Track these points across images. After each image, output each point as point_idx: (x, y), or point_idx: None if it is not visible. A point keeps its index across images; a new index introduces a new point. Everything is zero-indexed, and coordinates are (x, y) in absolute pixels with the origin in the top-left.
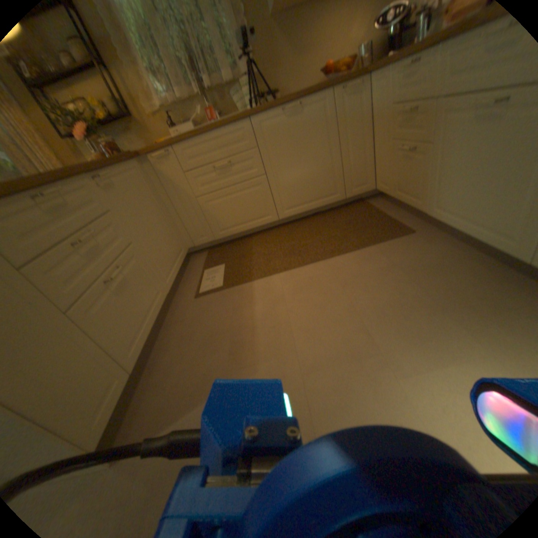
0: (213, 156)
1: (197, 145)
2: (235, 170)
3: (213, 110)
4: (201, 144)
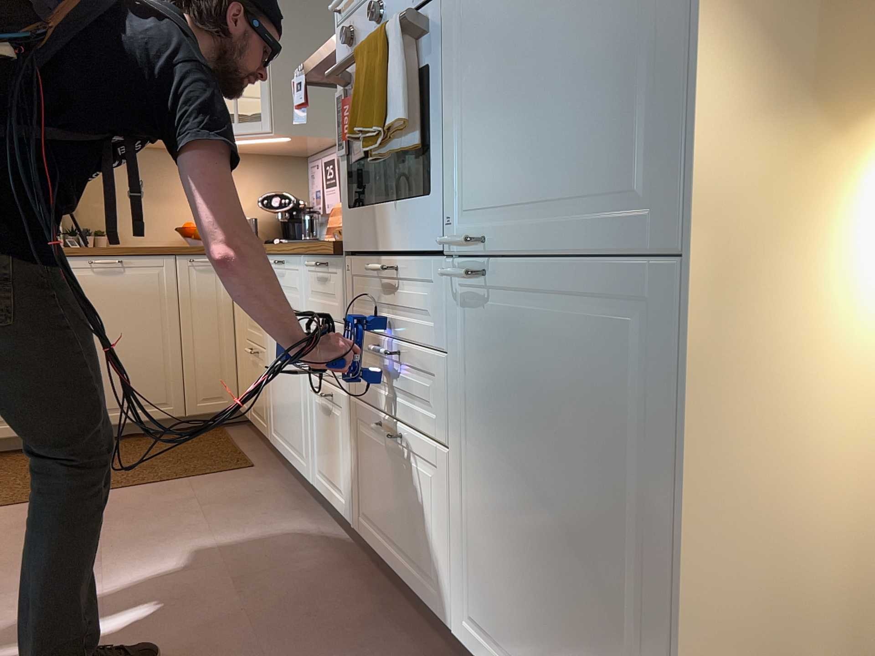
0: None
1: None
2: None
3: None
4: None
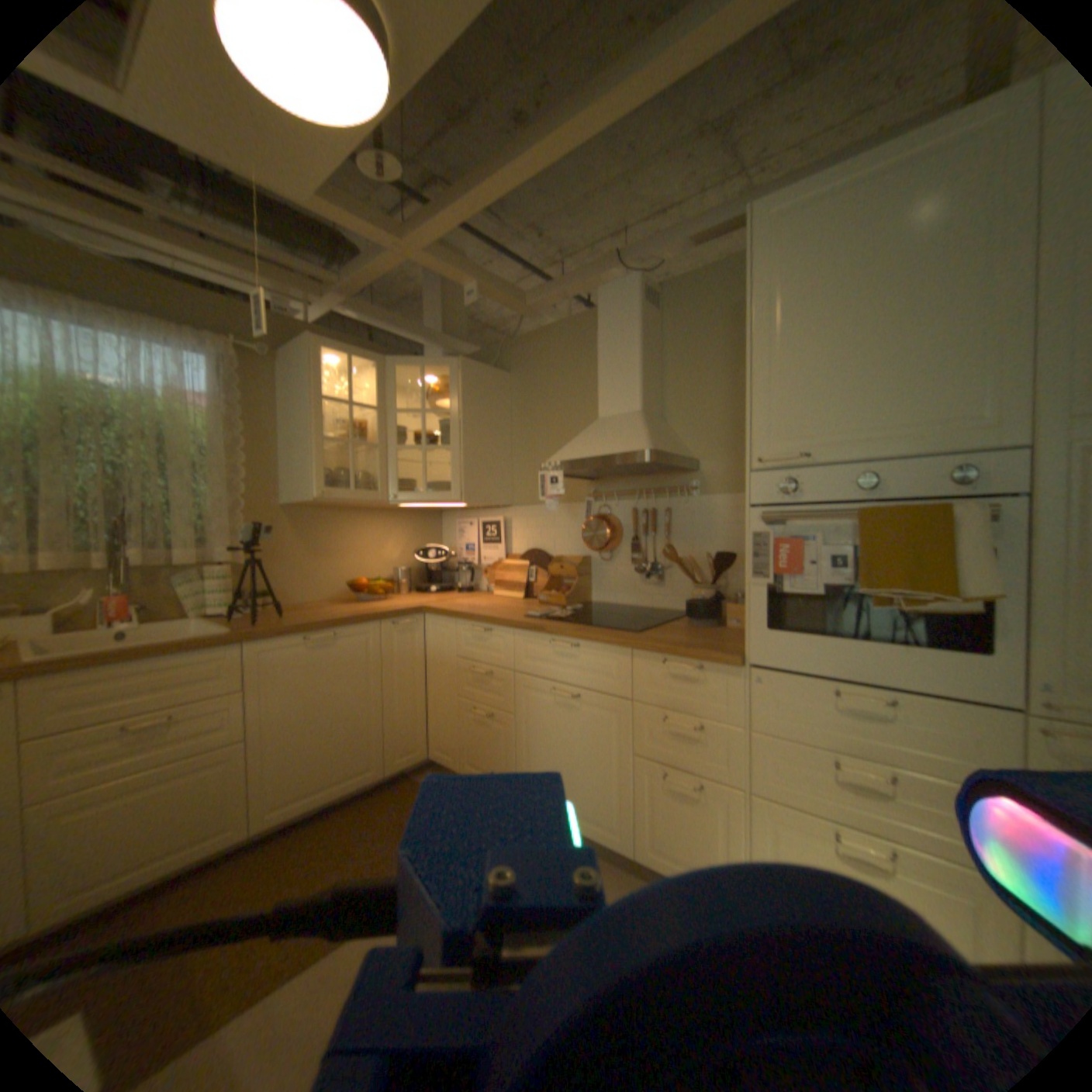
0: (132, 711)
1: (98, 689)
2: (177, 740)
3: (120, 607)
4: (110, 687)
